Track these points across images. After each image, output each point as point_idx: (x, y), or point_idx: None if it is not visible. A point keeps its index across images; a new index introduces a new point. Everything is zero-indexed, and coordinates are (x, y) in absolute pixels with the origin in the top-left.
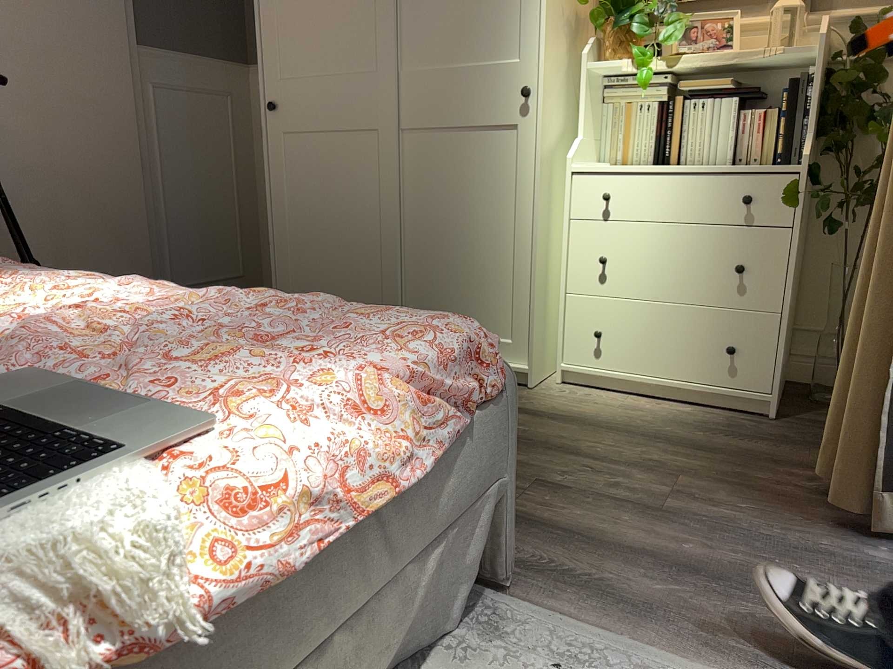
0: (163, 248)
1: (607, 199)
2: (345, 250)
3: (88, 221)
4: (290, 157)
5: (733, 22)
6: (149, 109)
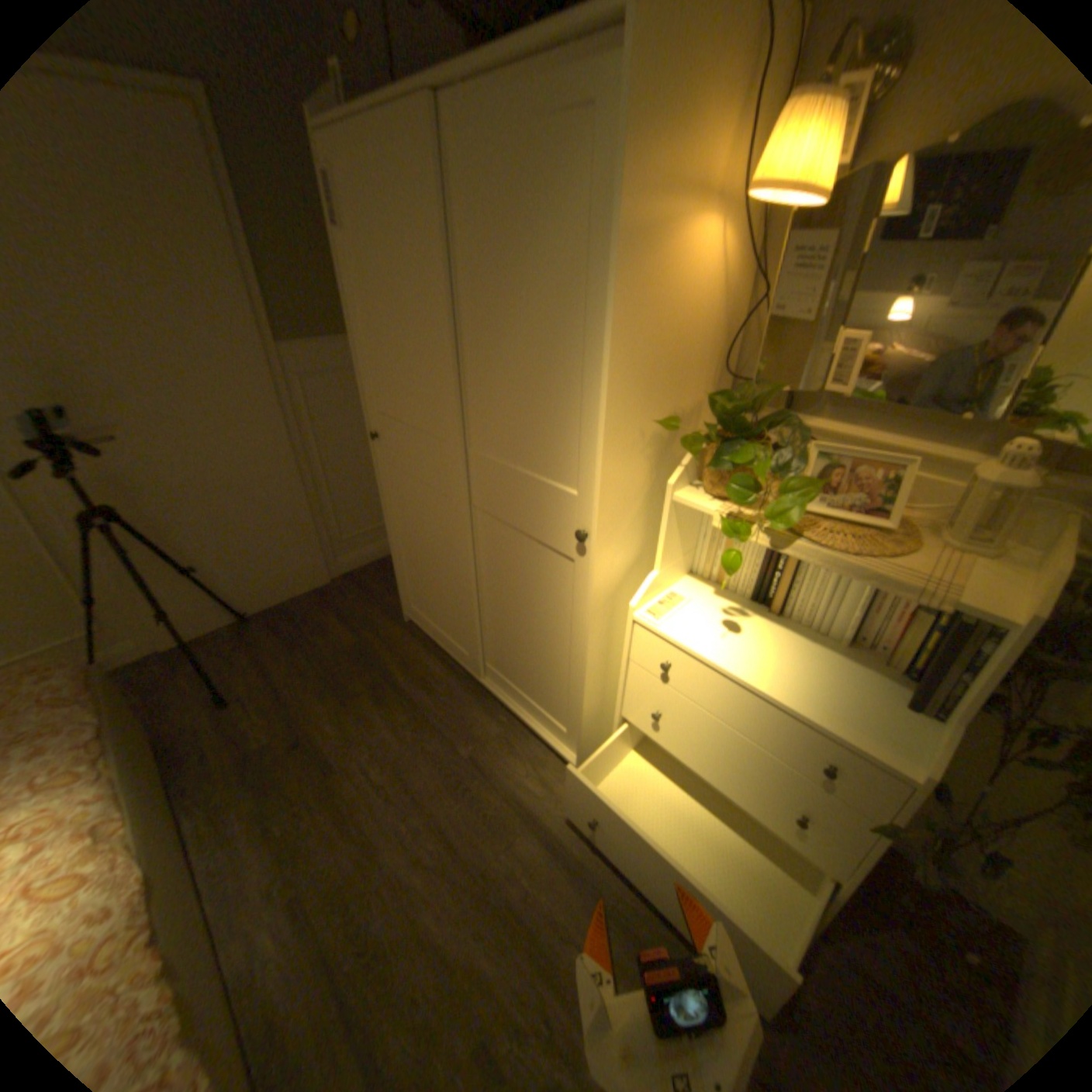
0: (324, 514)
1: (665, 671)
2: (439, 584)
3: (243, 514)
4: (392, 484)
5: (905, 473)
6: (293, 400)
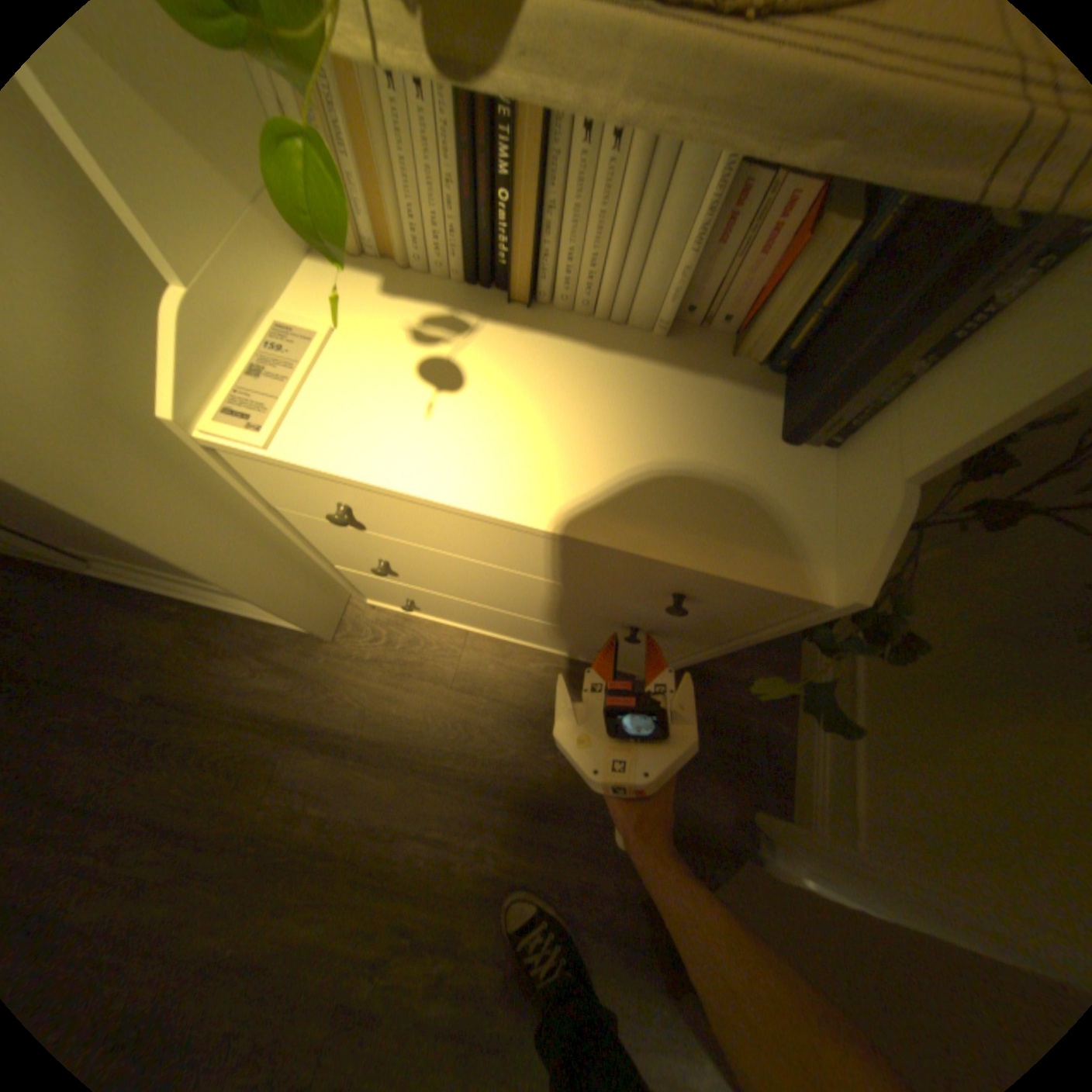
0: None
1: (341, 525)
2: None
3: None
4: None
5: None
6: None
